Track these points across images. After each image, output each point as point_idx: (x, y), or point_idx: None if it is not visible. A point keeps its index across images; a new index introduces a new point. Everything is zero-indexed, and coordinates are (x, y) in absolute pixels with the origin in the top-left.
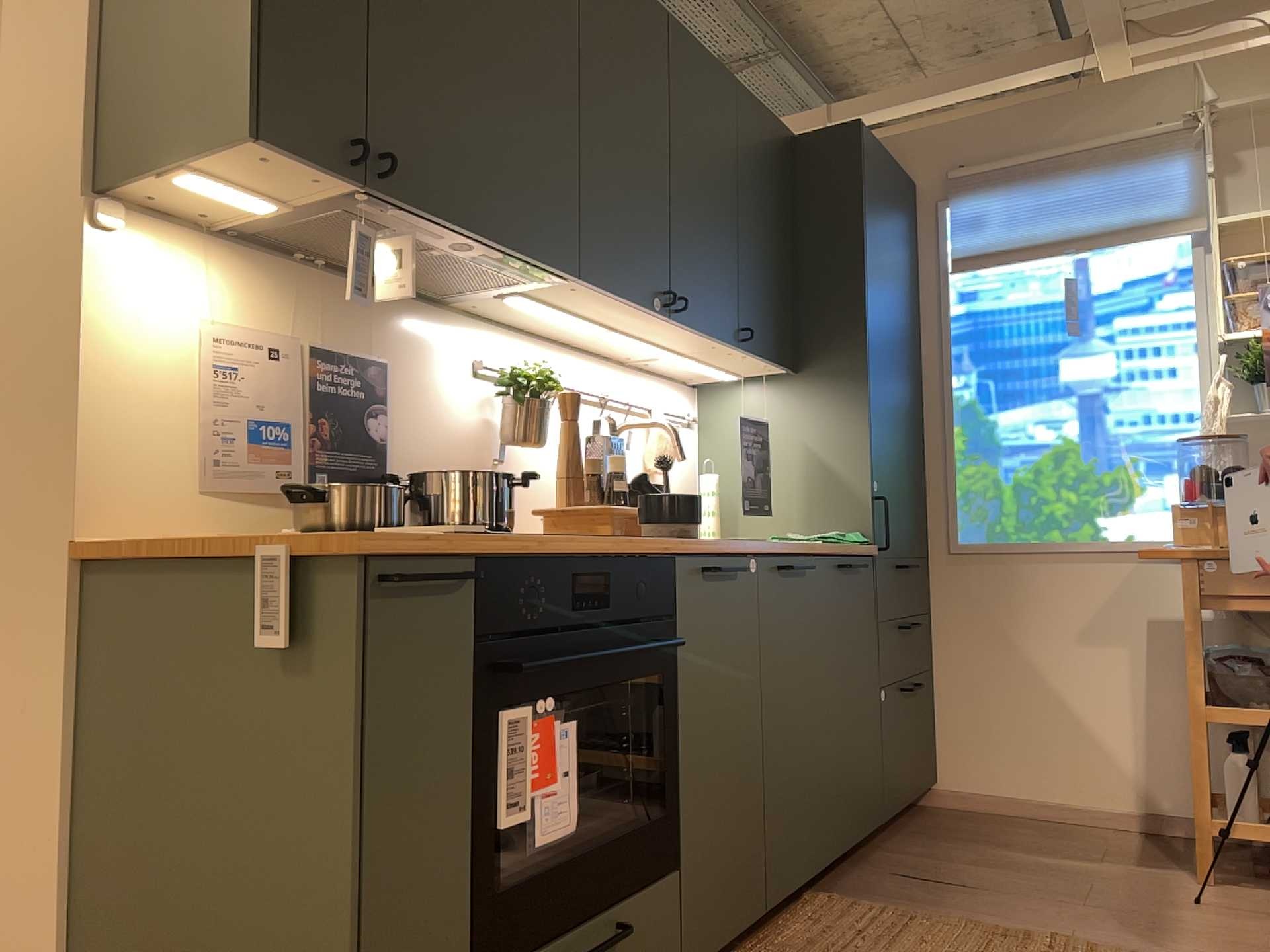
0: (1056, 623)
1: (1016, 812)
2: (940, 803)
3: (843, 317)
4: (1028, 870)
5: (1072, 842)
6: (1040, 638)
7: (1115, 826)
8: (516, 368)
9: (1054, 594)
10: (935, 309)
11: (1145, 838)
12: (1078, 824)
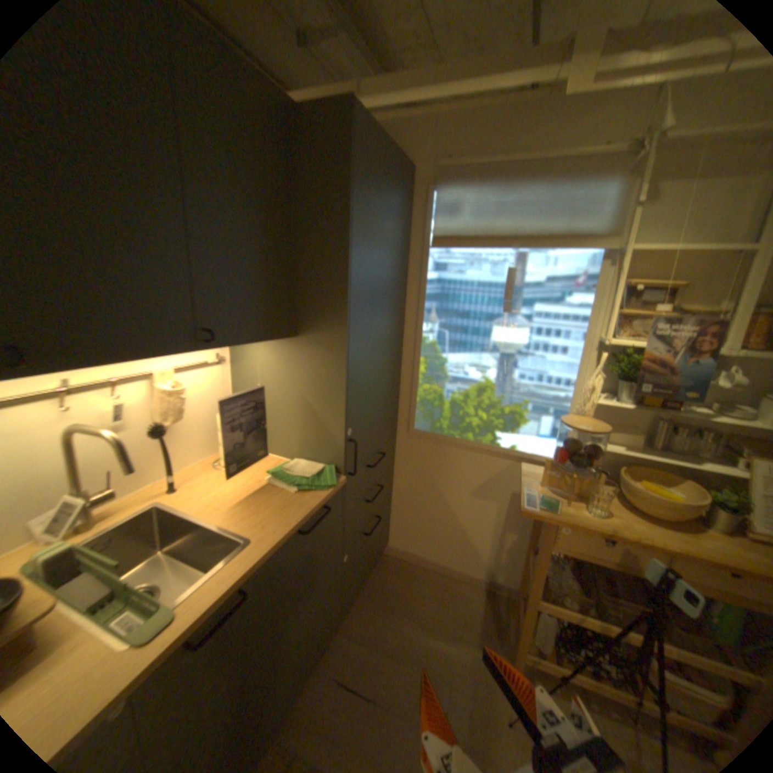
0: (461, 484)
1: (425, 568)
2: (388, 554)
3: (331, 298)
4: (418, 665)
5: (448, 612)
6: (452, 489)
7: (473, 586)
8: None
9: (464, 468)
10: (418, 272)
11: (486, 601)
12: (454, 582)
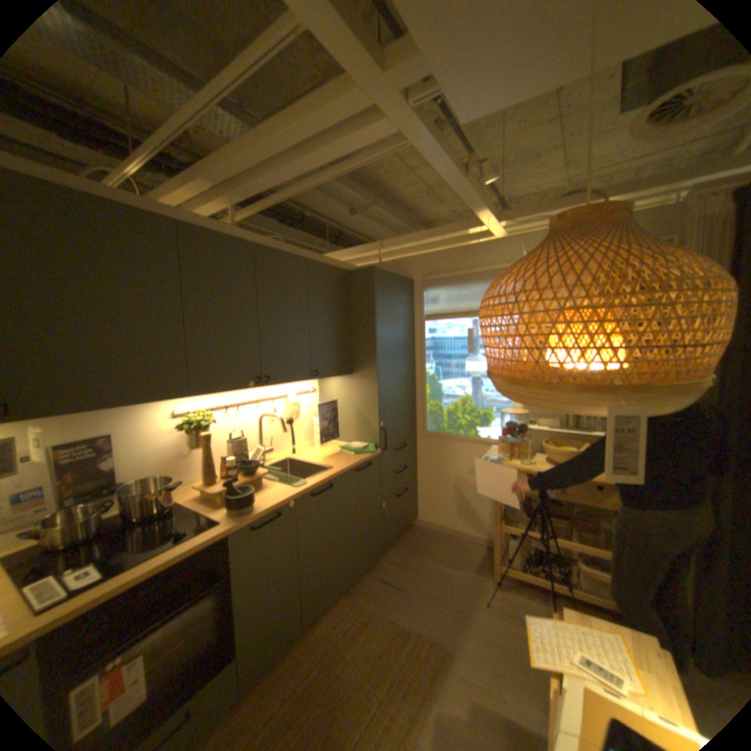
0: (461, 467)
1: (444, 534)
2: (418, 526)
3: (368, 354)
4: (432, 579)
5: (457, 556)
6: (455, 471)
7: (478, 544)
8: (190, 416)
9: (461, 456)
10: (420, 335)
11: (486, 553)
12: (464, 542)
